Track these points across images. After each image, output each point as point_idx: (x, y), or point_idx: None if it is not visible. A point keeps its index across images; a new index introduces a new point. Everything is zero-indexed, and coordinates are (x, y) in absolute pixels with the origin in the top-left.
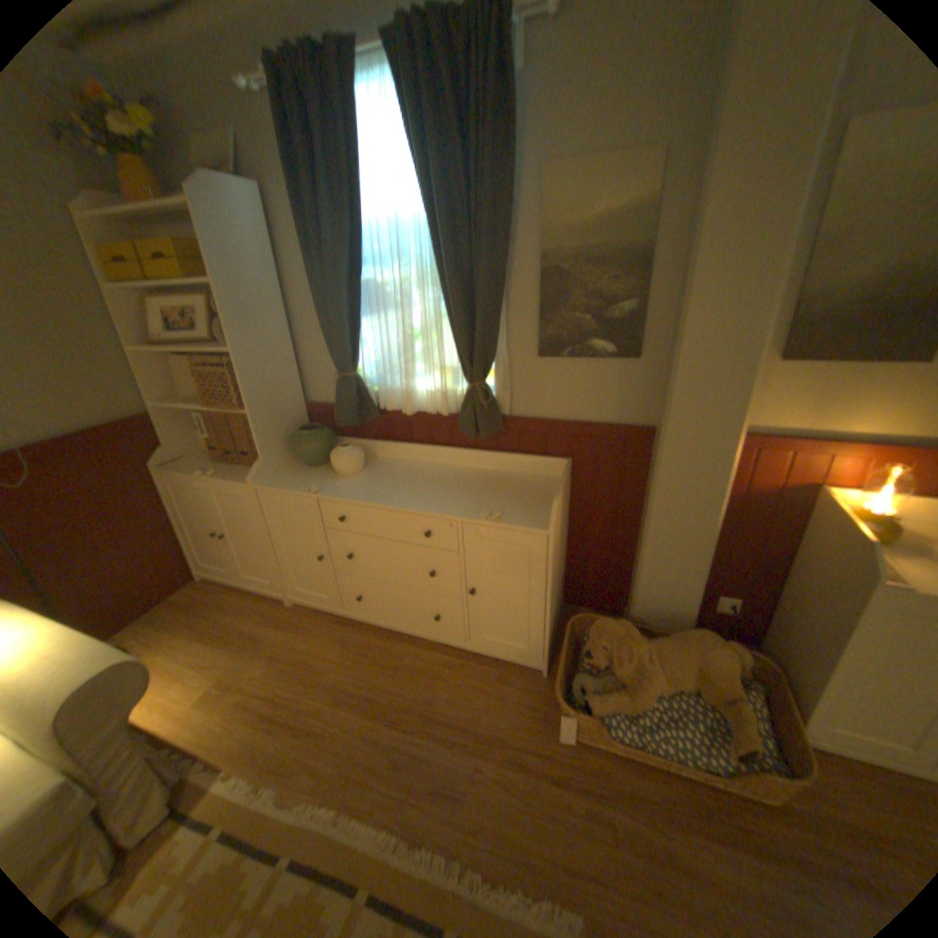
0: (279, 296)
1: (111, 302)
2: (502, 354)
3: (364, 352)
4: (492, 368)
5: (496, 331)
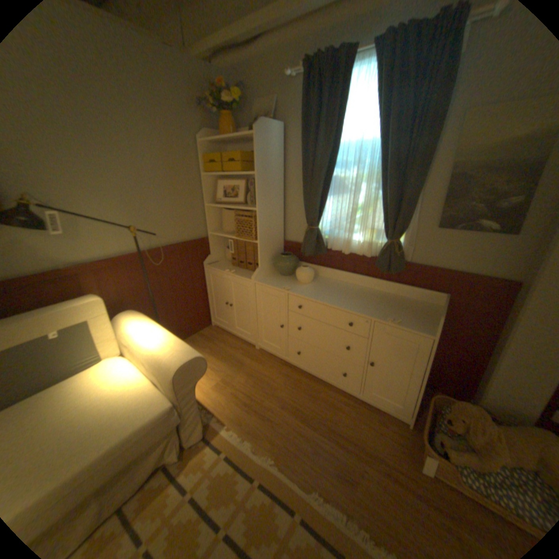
0: (282, 182)
1: (203, 182)
2: (412, 224)
3: (324, 216)
4: (404, 231)
5: (413, 210)
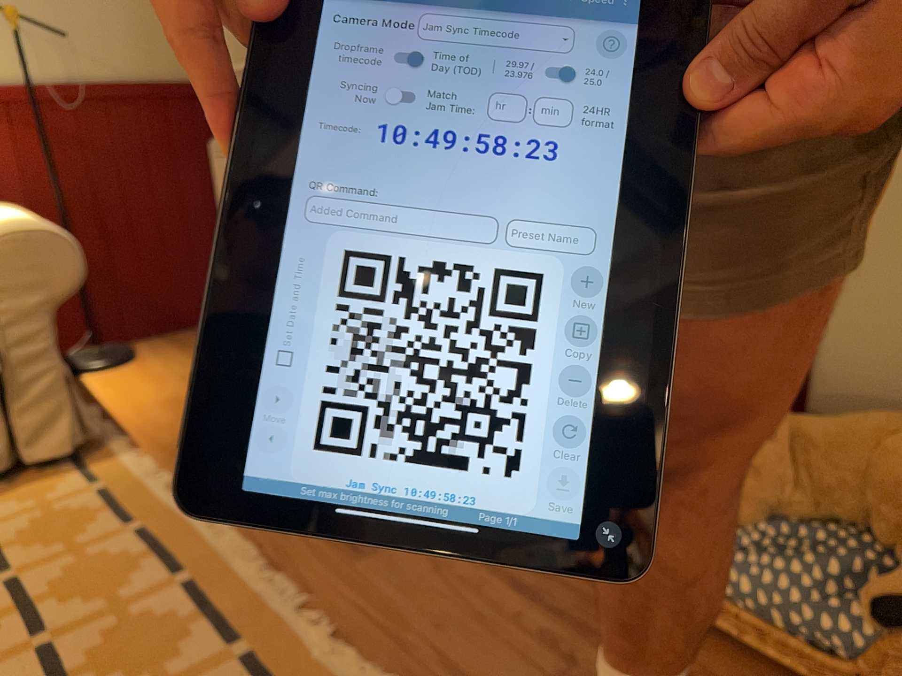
0: None
1: None
2: None
3: None
4: None
5: None
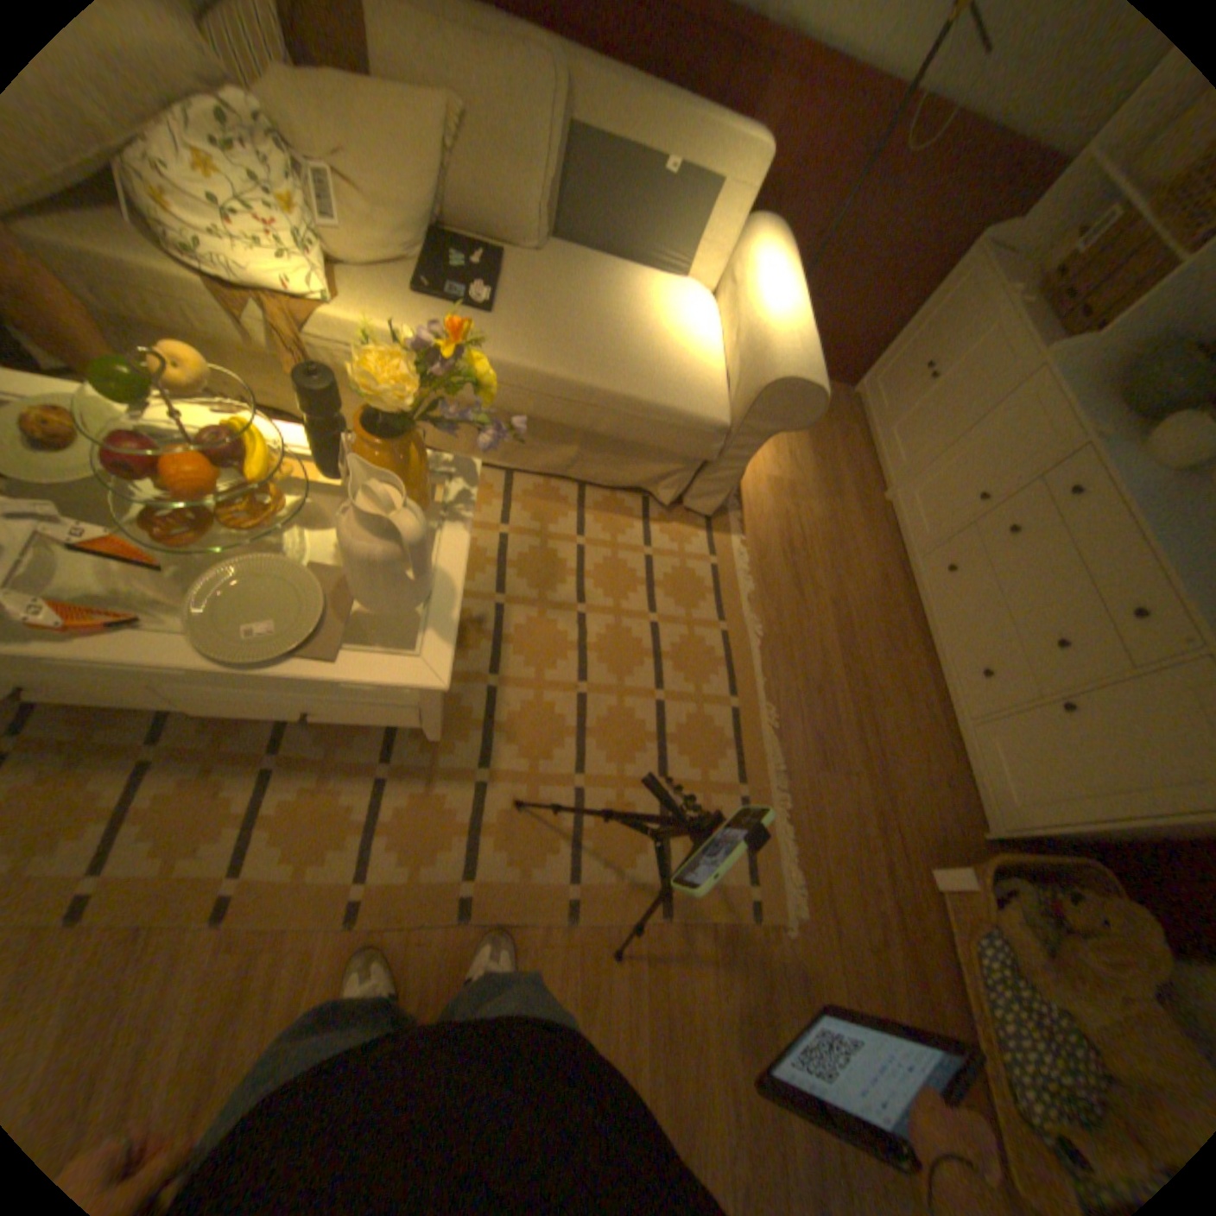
0: None
1: None
2: None
3: None
4: None
5: None
